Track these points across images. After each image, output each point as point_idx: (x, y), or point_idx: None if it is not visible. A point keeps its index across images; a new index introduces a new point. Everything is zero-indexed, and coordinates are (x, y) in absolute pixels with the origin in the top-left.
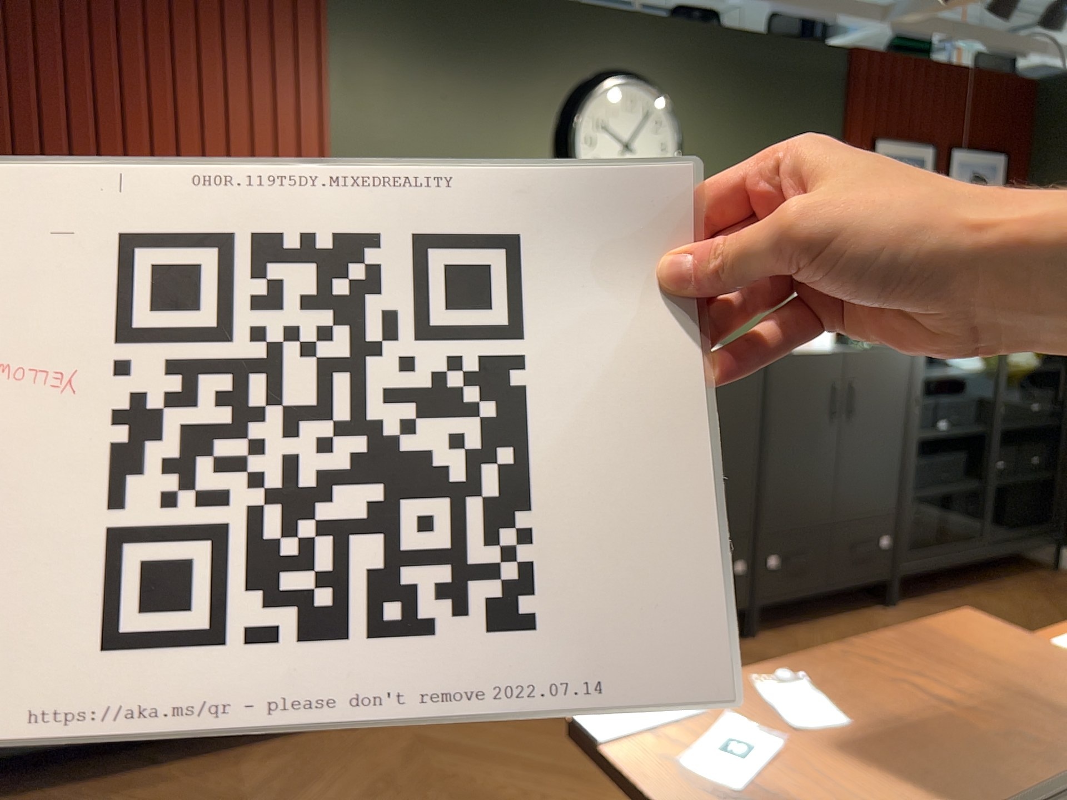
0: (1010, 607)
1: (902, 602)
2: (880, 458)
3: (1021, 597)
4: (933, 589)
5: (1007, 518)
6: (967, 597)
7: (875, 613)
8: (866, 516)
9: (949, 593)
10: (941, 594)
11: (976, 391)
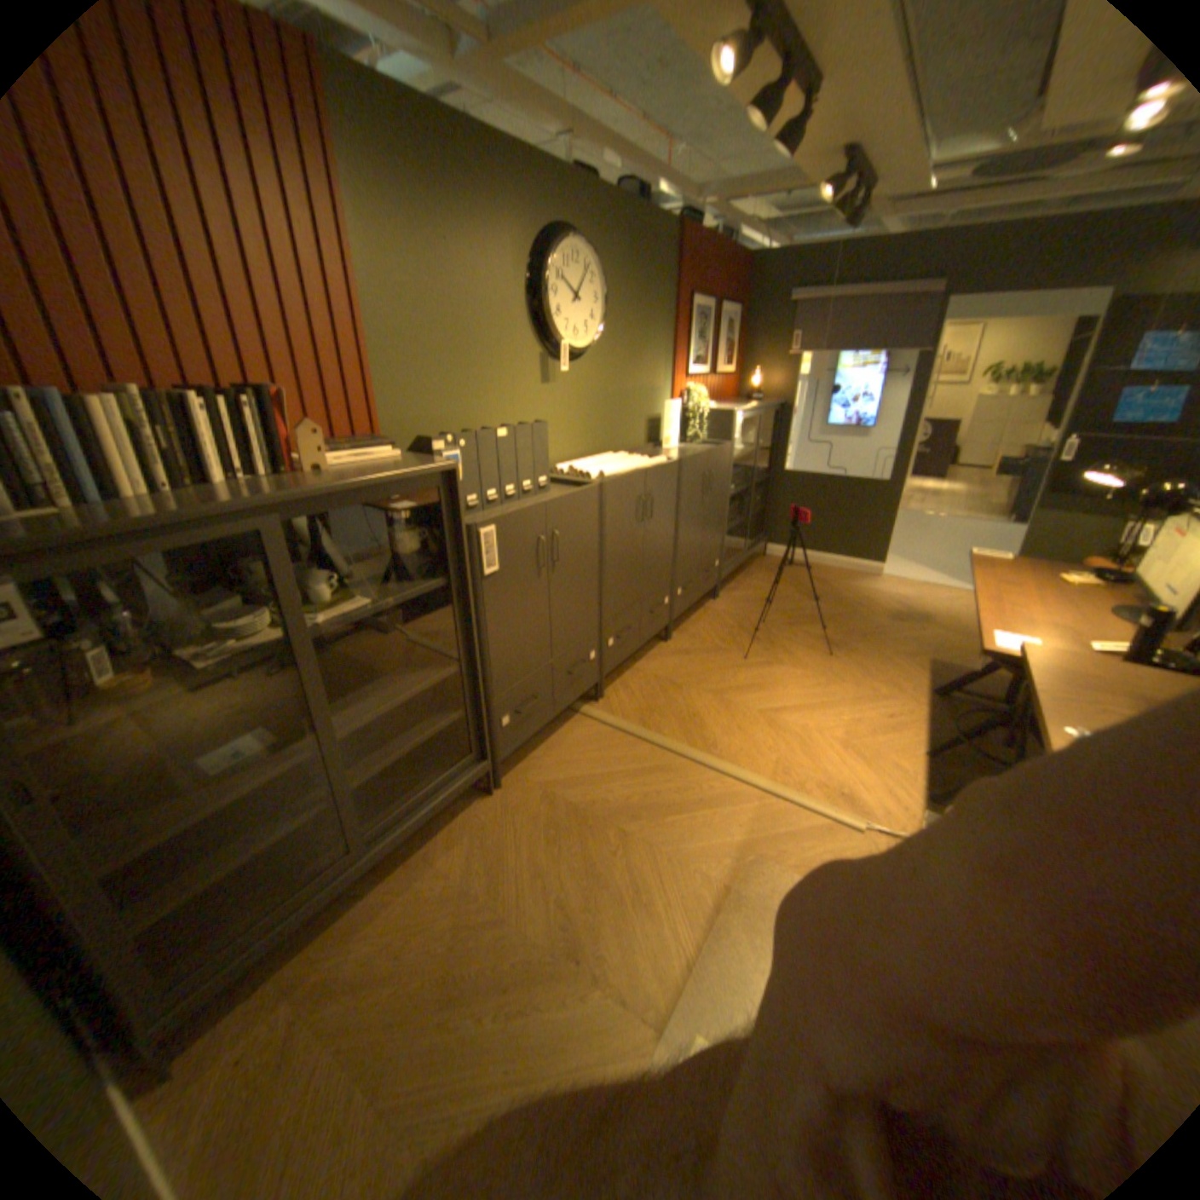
0: (767, 584)
1: (721, 593)
2: (722, 514)
3: (766, 576)
4: (728, 582)
5: (750, 533)
6: (745, 582)
7: (715, 605)
8: (715, 550)
9: (736, 582)
10: (733, 584)
11: (742, 462)
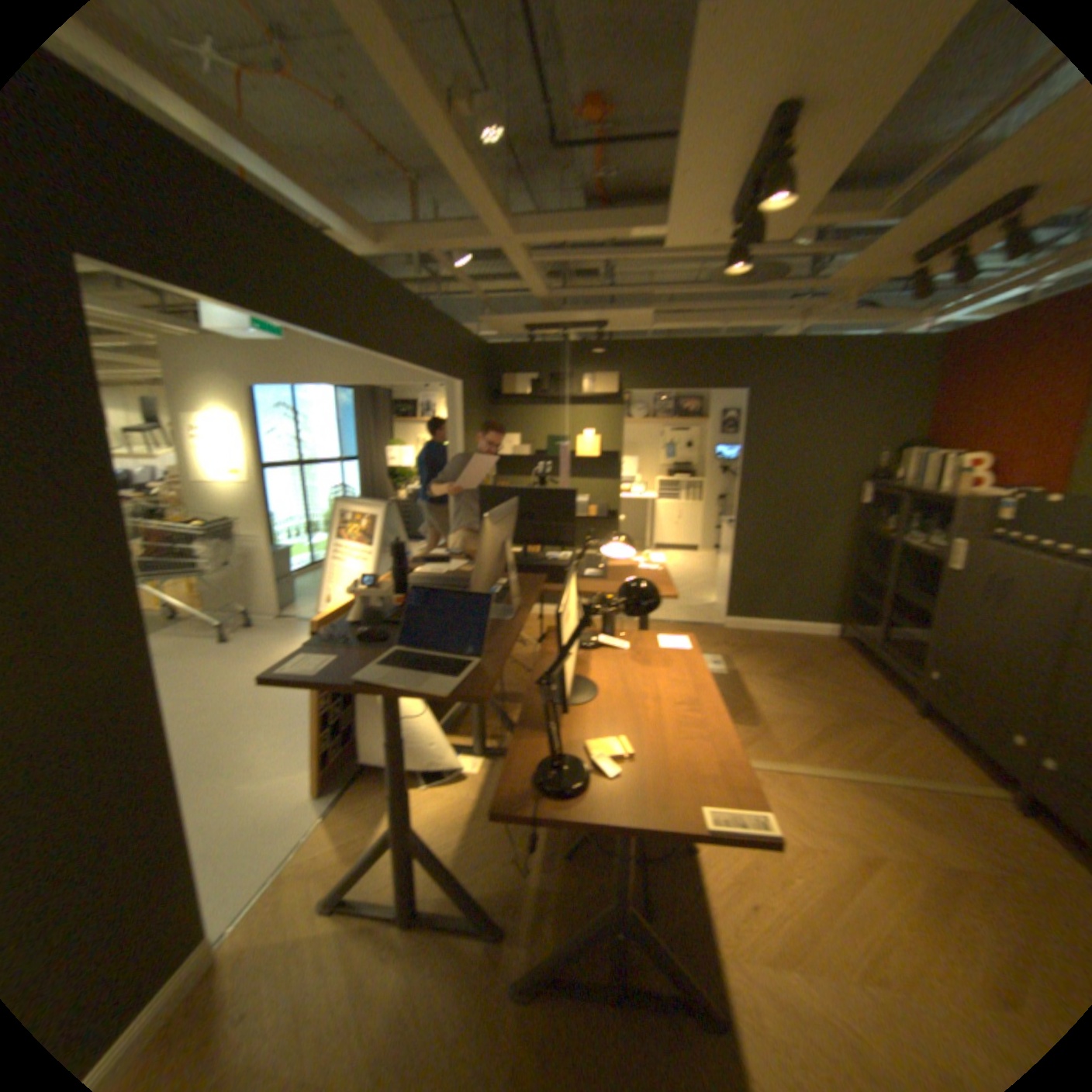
0: None
1: None
2: None
3: None
4: None
5: None
6: None
7: None
8: None
9: None
10: None
11: None
